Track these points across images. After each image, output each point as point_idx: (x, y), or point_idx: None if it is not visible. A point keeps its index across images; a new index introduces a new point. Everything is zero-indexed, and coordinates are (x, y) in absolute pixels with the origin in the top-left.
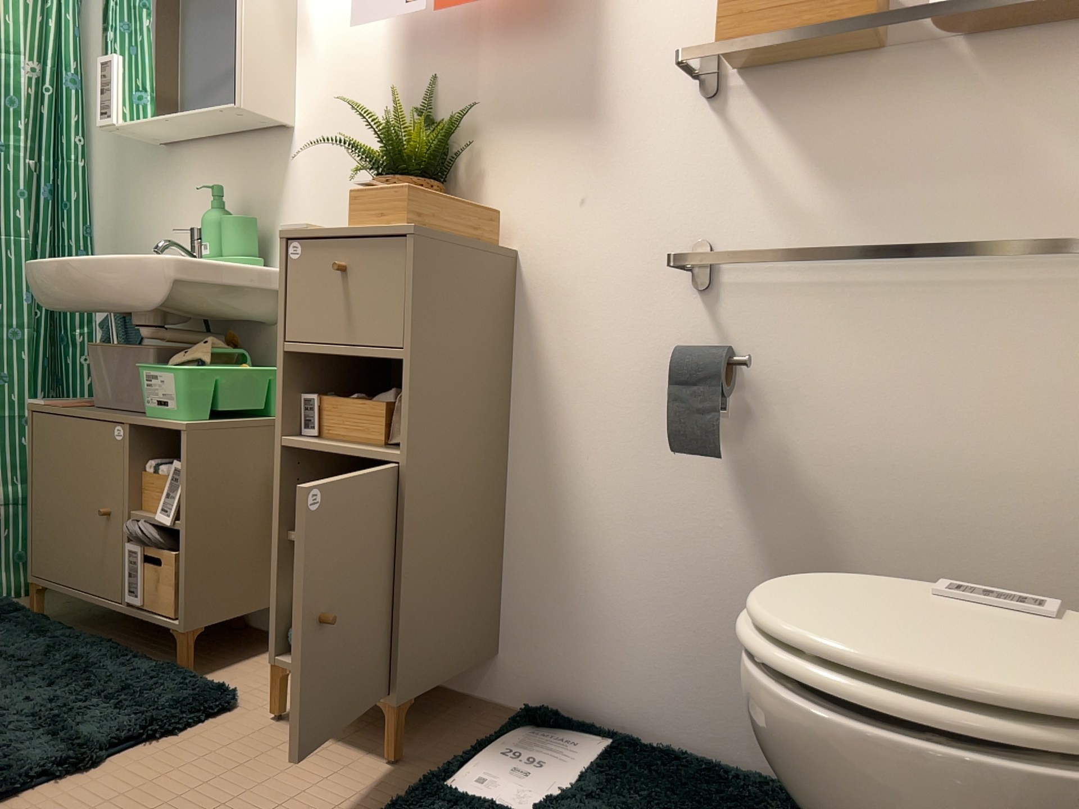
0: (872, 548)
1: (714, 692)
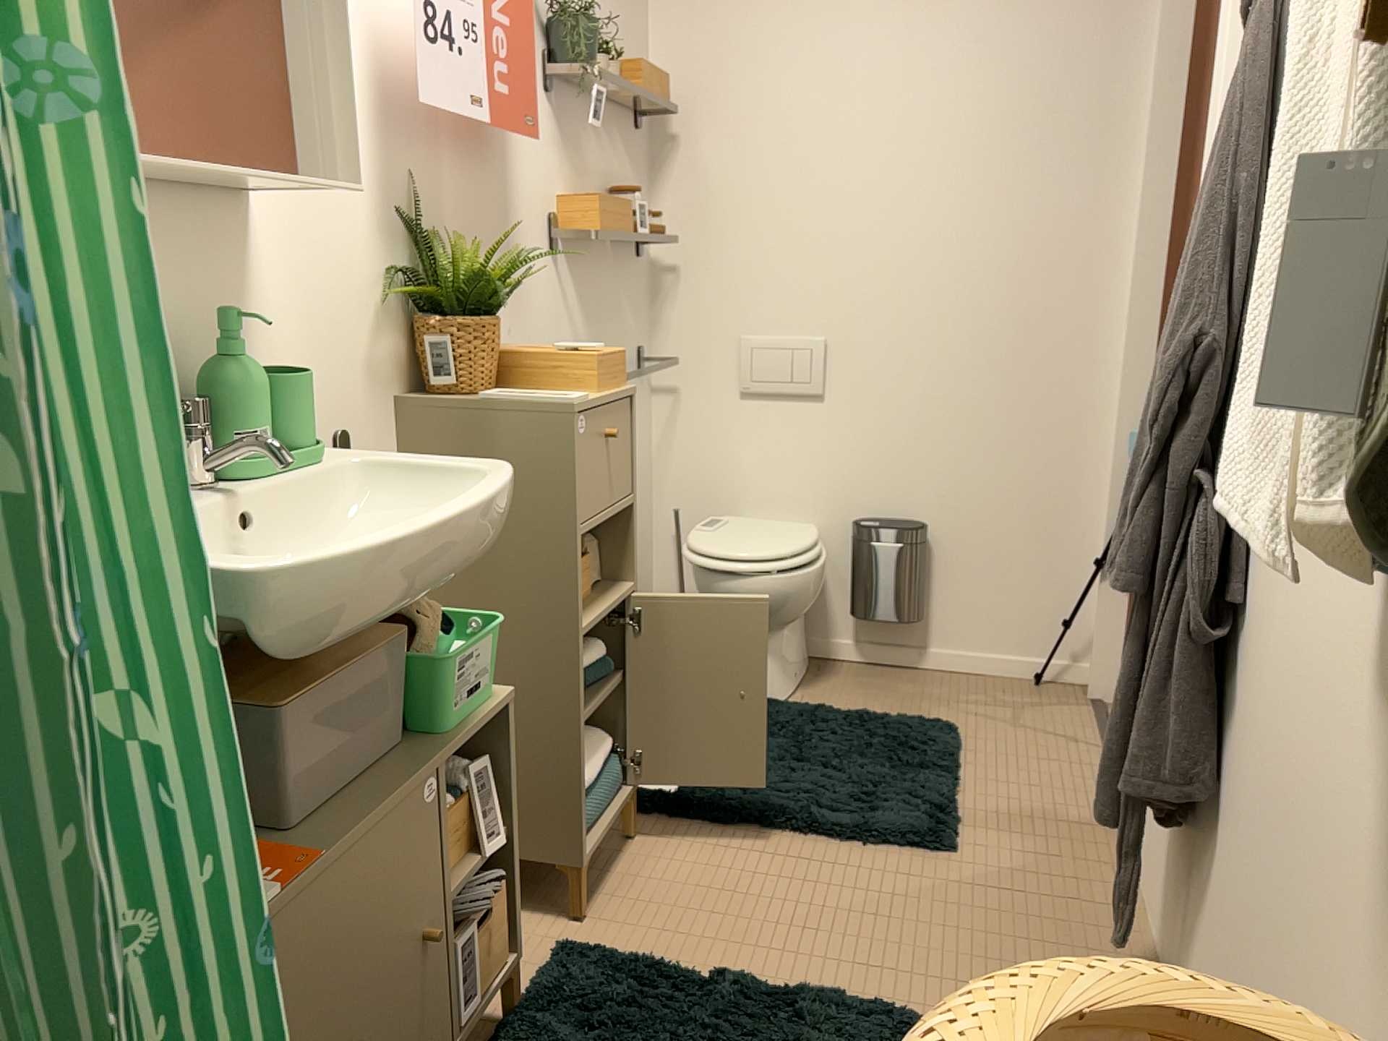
0: None
1: None
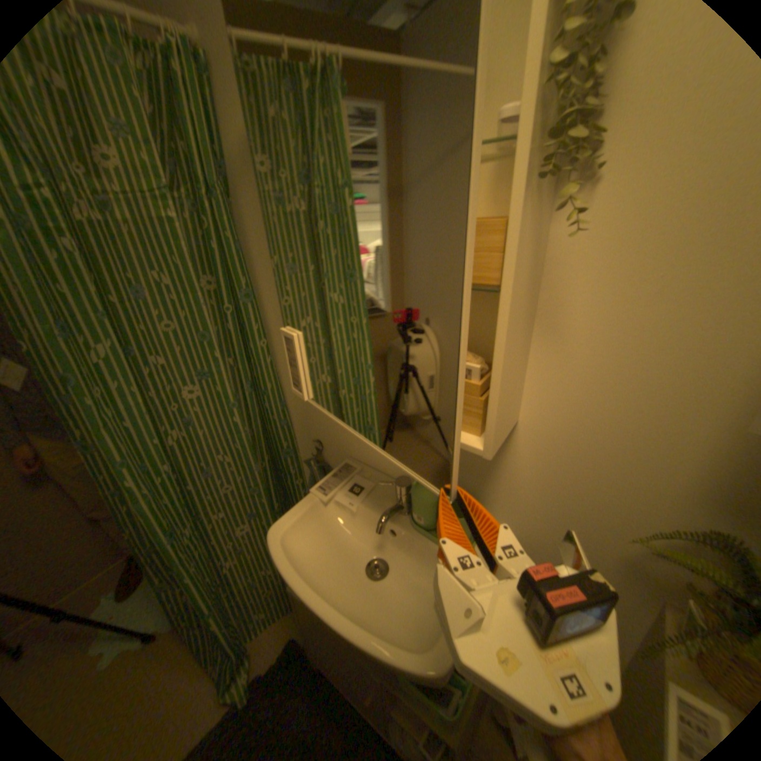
0: None
1: None
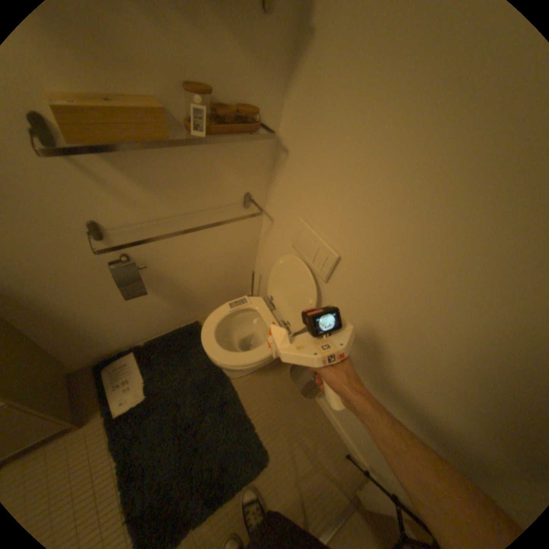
0: (189, 280)
1: (154, 324)
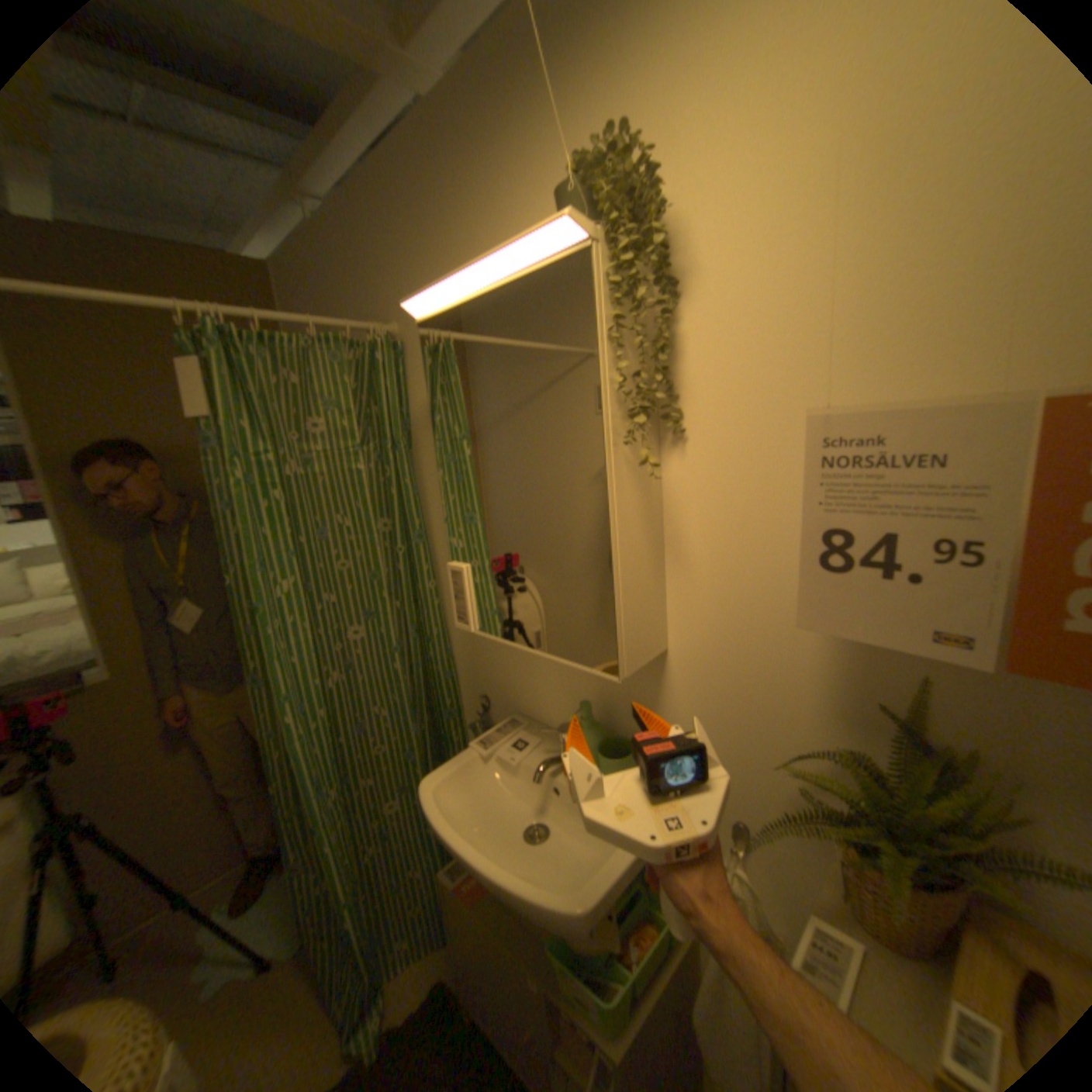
0: None
1: None
